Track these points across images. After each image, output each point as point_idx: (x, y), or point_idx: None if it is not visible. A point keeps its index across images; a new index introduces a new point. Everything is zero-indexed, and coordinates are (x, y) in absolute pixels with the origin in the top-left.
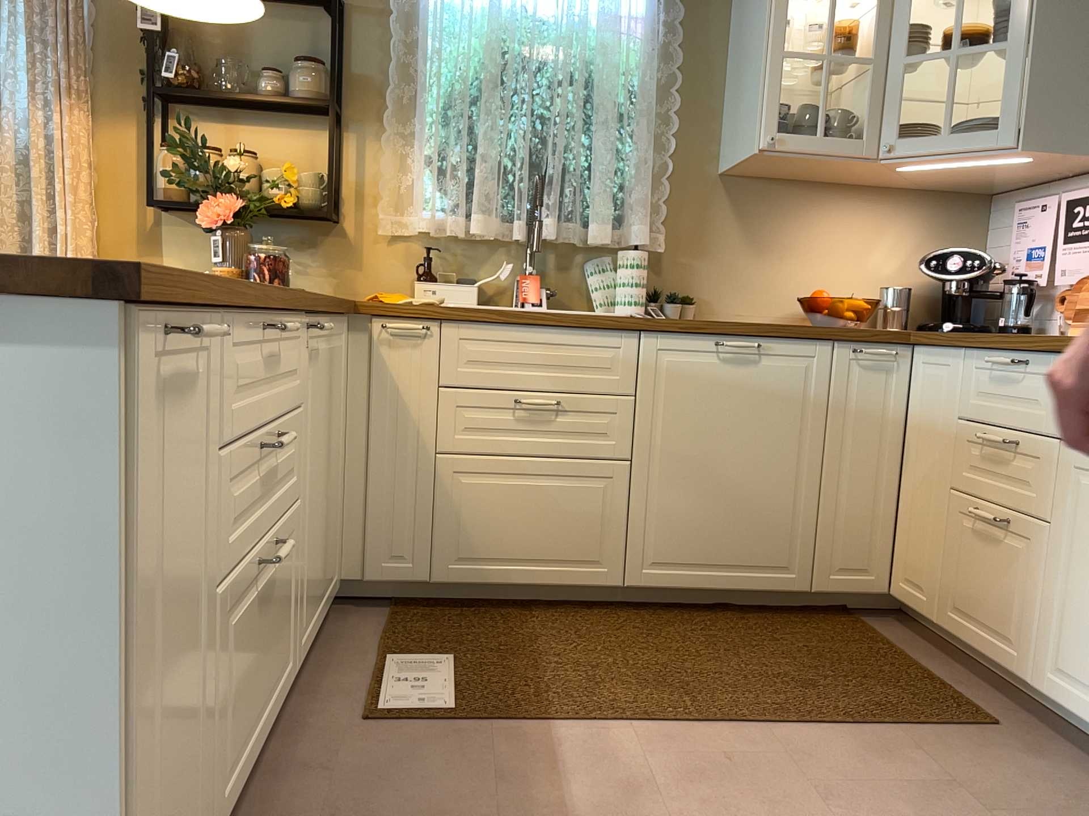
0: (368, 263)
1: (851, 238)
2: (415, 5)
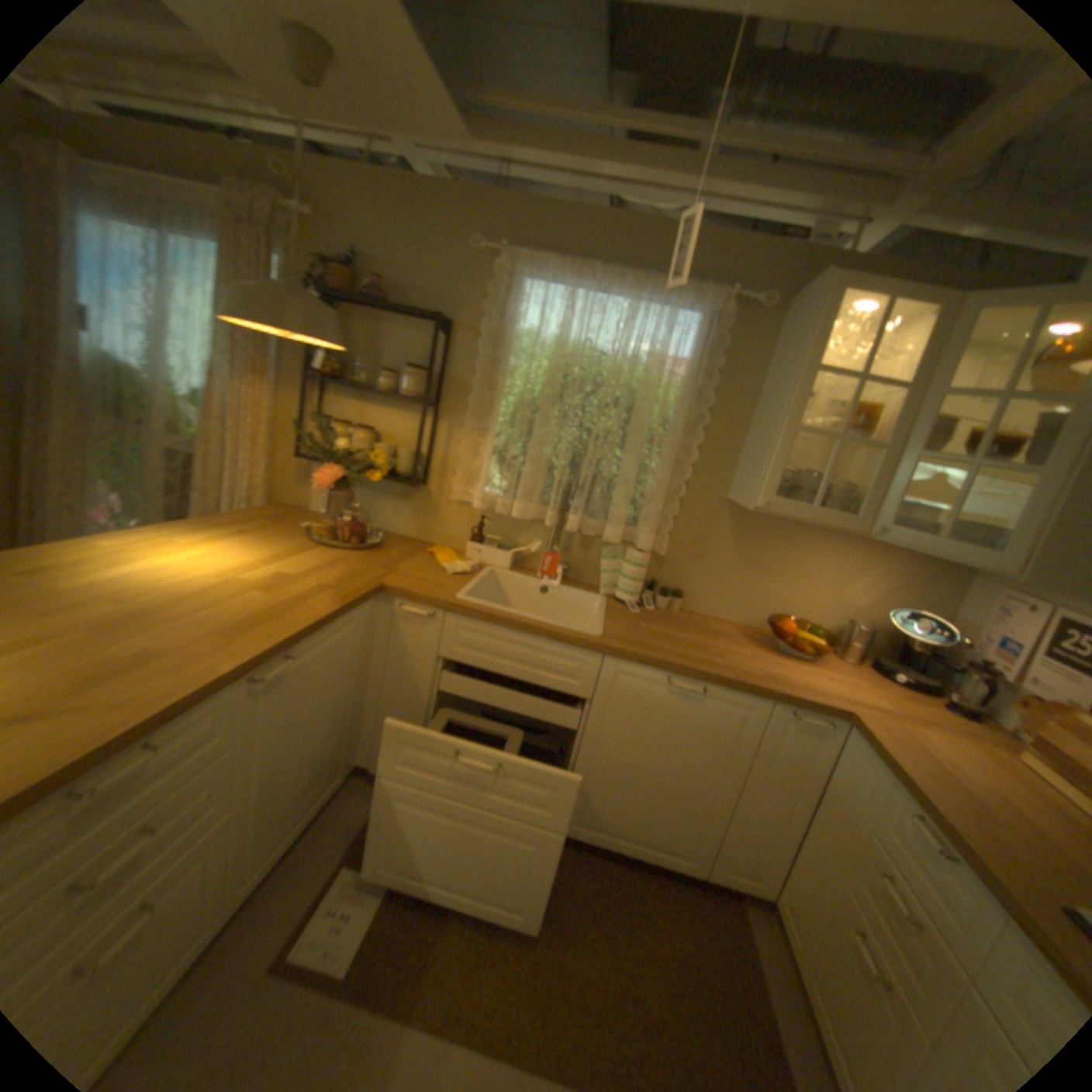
0: (440, 517)
1: (832, 572)
2: (502, 328)
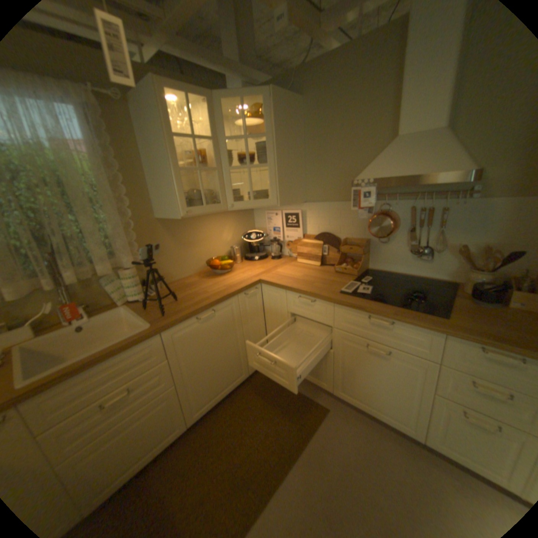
0: None
1: (214, 231)
2: None
